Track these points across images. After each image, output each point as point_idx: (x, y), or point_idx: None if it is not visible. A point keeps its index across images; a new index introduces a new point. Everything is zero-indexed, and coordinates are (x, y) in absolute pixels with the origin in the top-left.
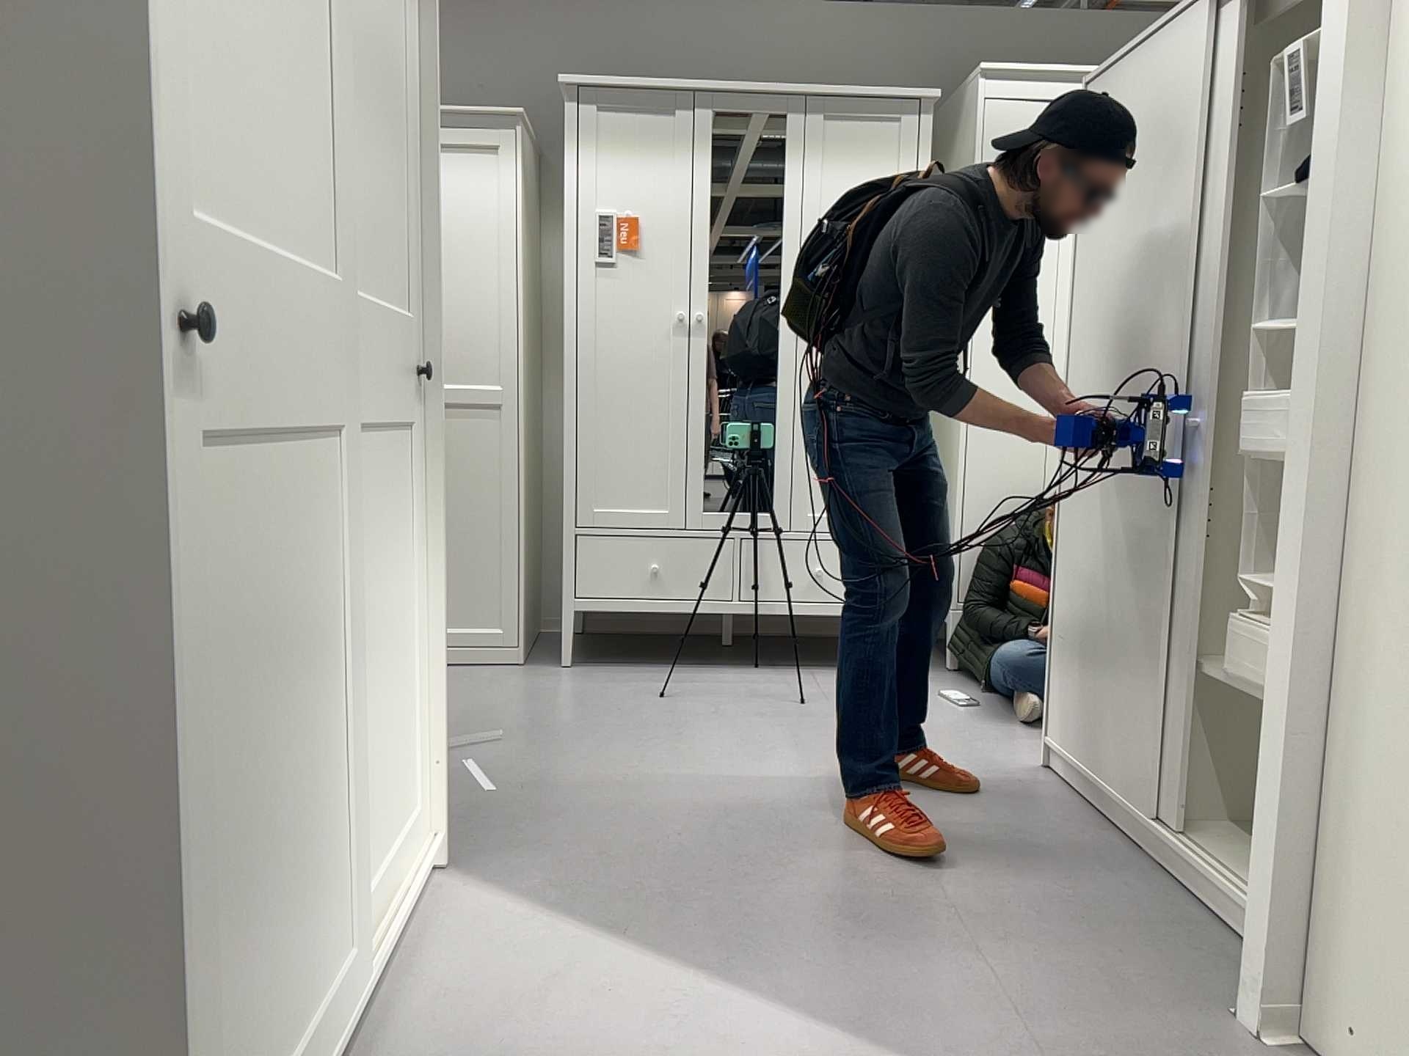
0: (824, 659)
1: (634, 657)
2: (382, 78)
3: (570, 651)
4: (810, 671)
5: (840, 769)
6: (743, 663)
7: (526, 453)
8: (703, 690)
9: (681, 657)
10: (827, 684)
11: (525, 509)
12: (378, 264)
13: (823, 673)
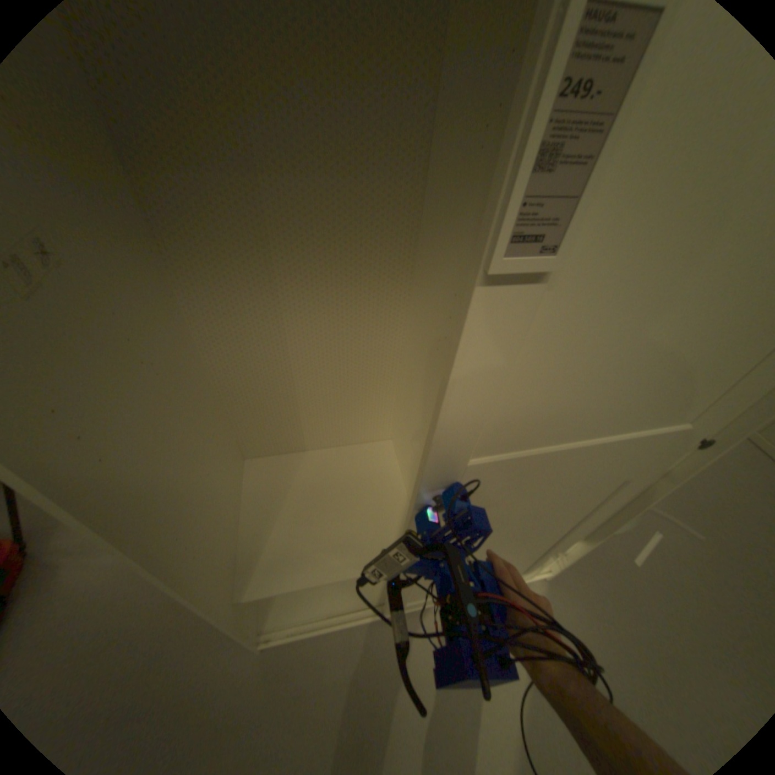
0: None
1: None
2: None
3: None
4: None
5: None
6: None
7: None
8: None
9: None
10: None
11: None
12: (678, 389)
13: None
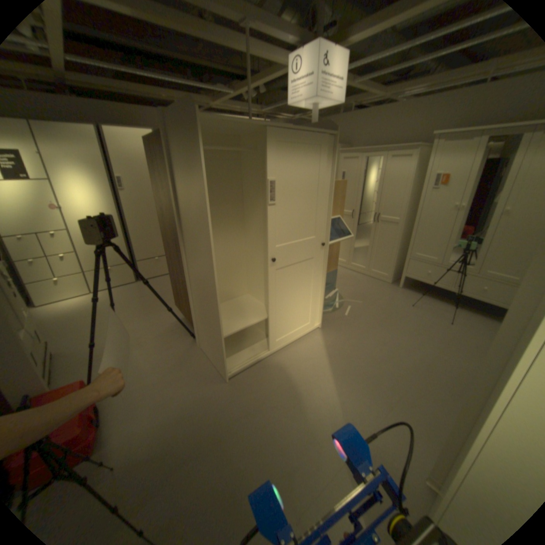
0: (485, 311)
1: (422, 290)
2: (313, 193)
3: (402, 284)
4: (473, 314)
5: (434, 347)
6: (454, 303)
7: (404, 235)
8: (429, 308)
9: (437, 294)
10: (471, 320)
11: (401, 248)
12: (308, 229)
13: (477, 316)
